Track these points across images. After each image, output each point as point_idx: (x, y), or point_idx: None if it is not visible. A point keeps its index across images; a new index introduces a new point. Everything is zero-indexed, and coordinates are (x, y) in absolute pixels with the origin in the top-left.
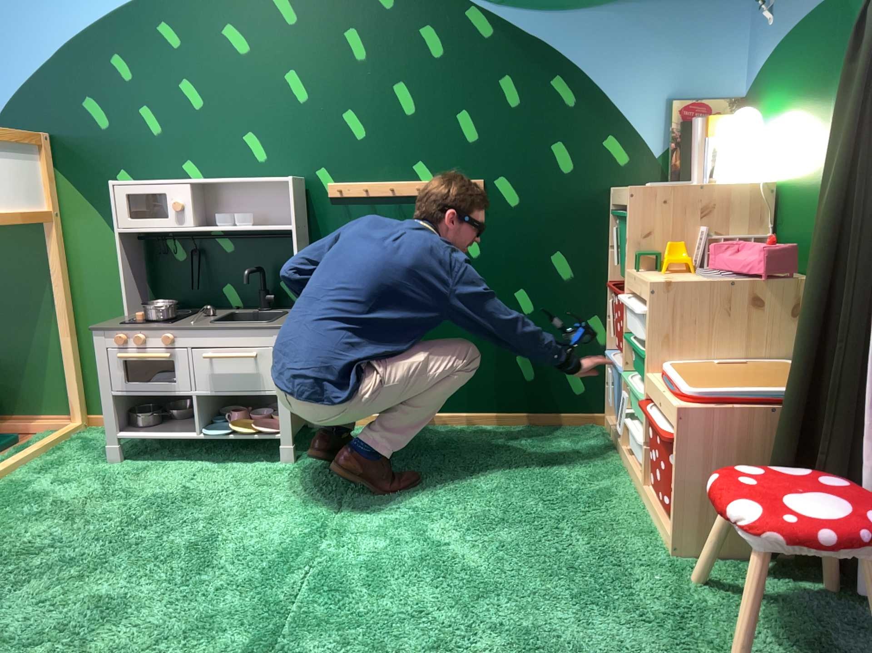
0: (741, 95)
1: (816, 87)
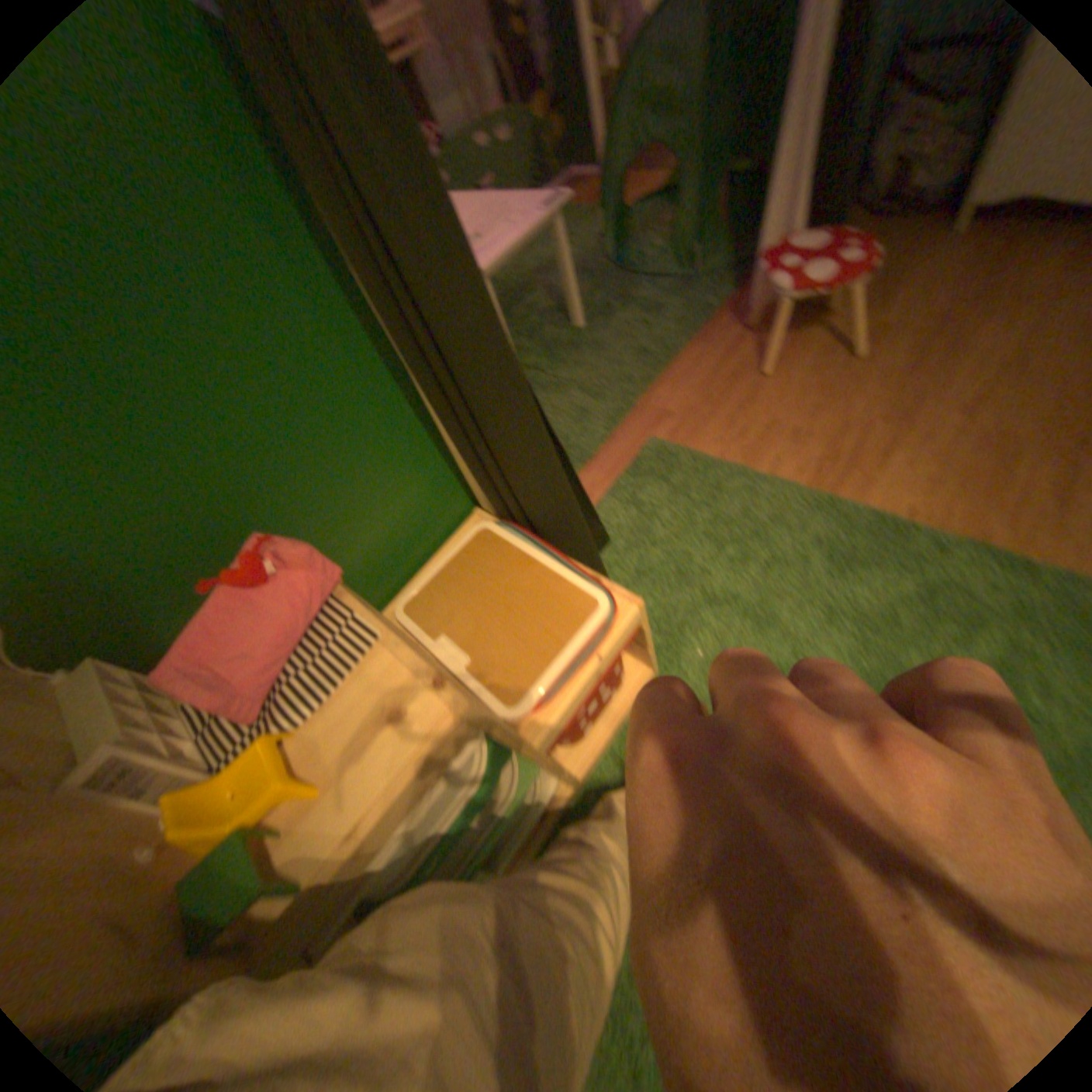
0: None
1: None
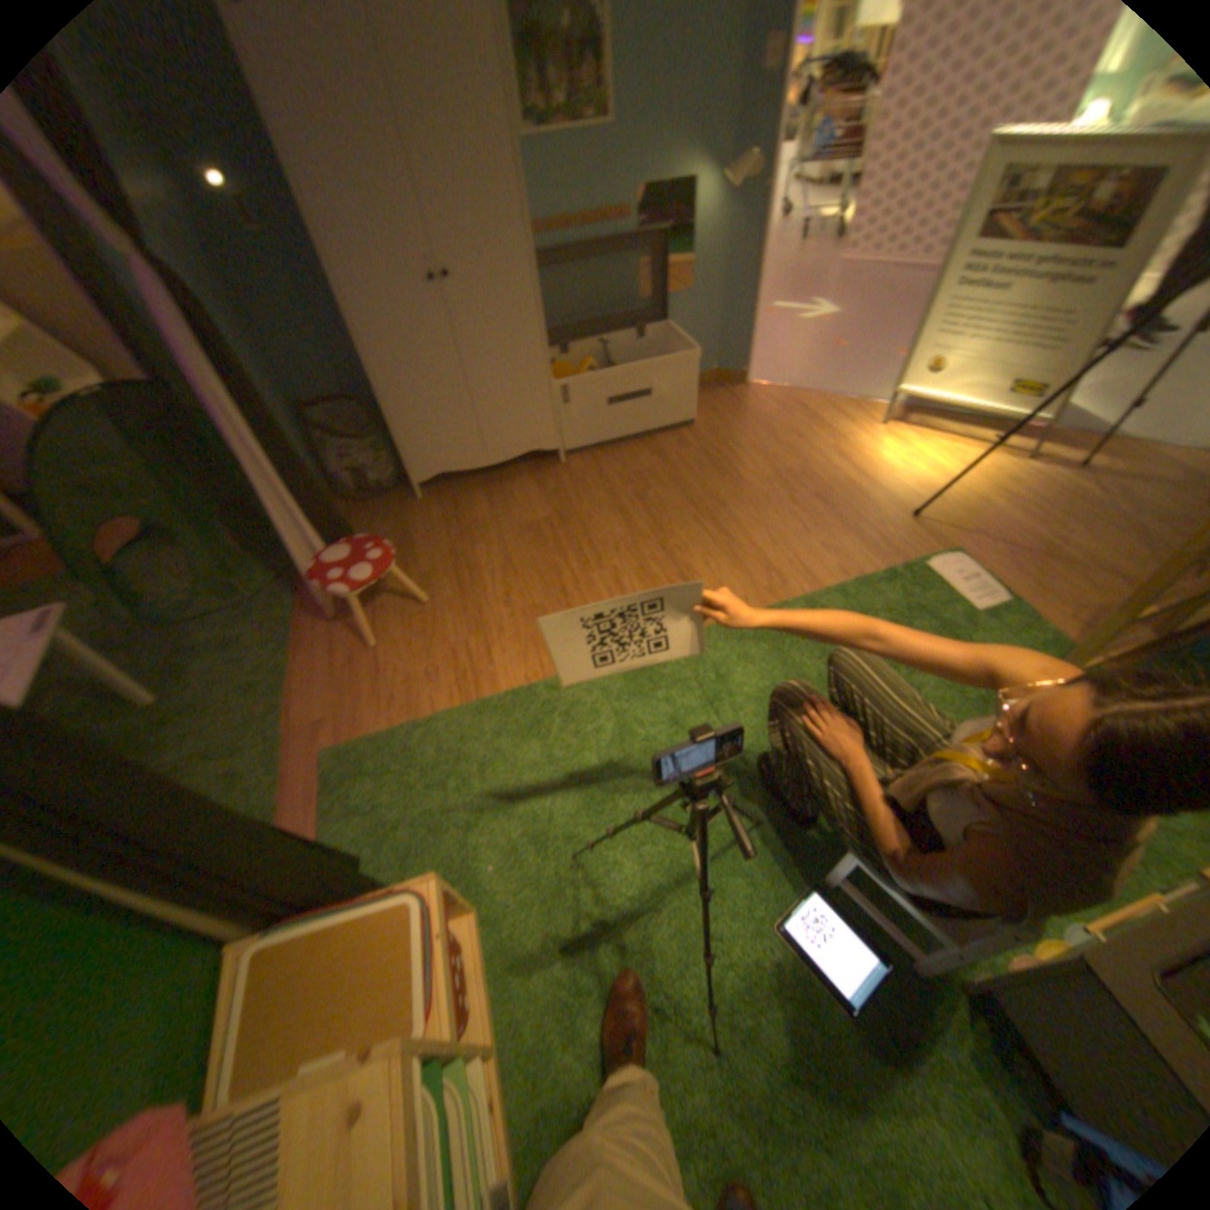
0: None
1: None
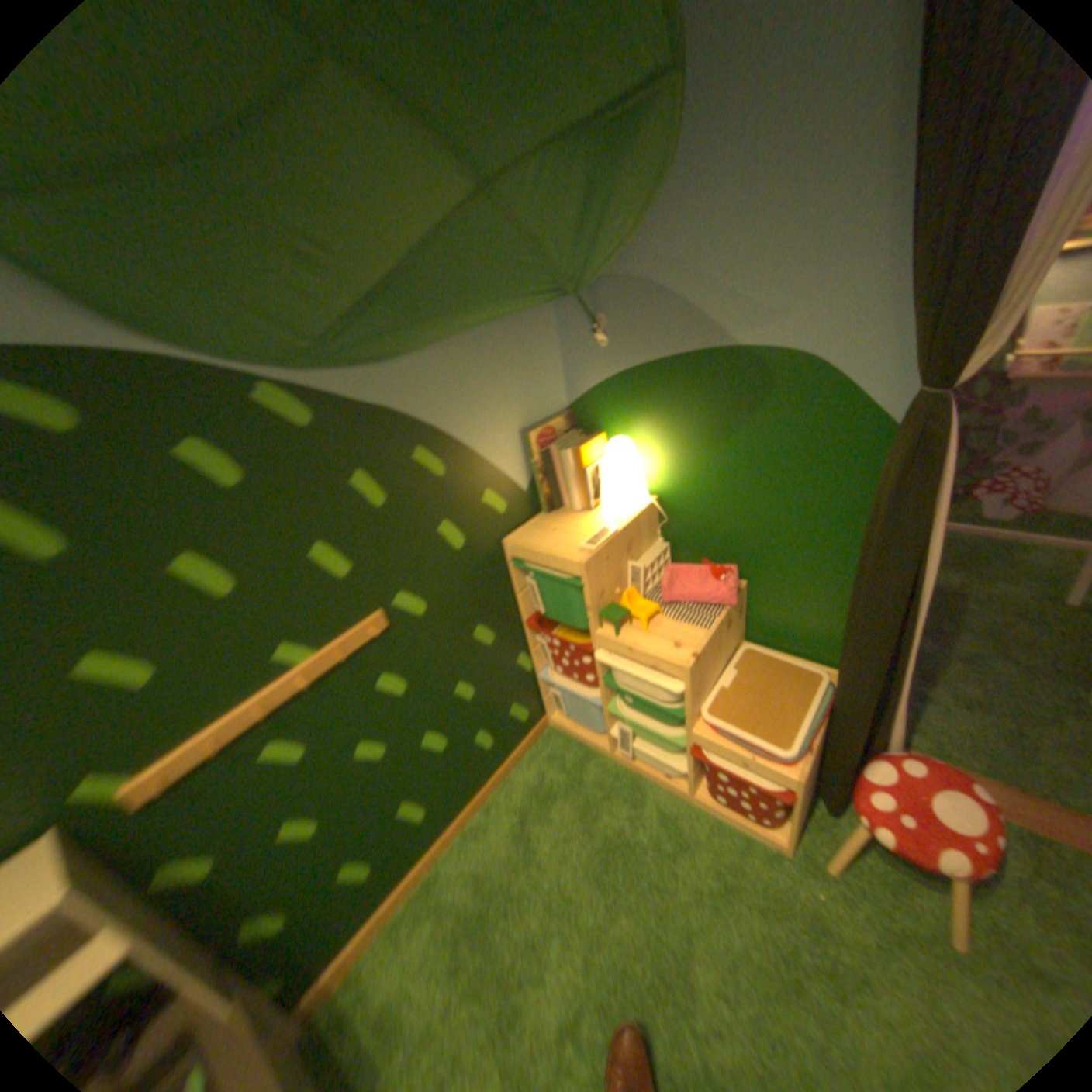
0: (569, 405)
1: (711, 425)
